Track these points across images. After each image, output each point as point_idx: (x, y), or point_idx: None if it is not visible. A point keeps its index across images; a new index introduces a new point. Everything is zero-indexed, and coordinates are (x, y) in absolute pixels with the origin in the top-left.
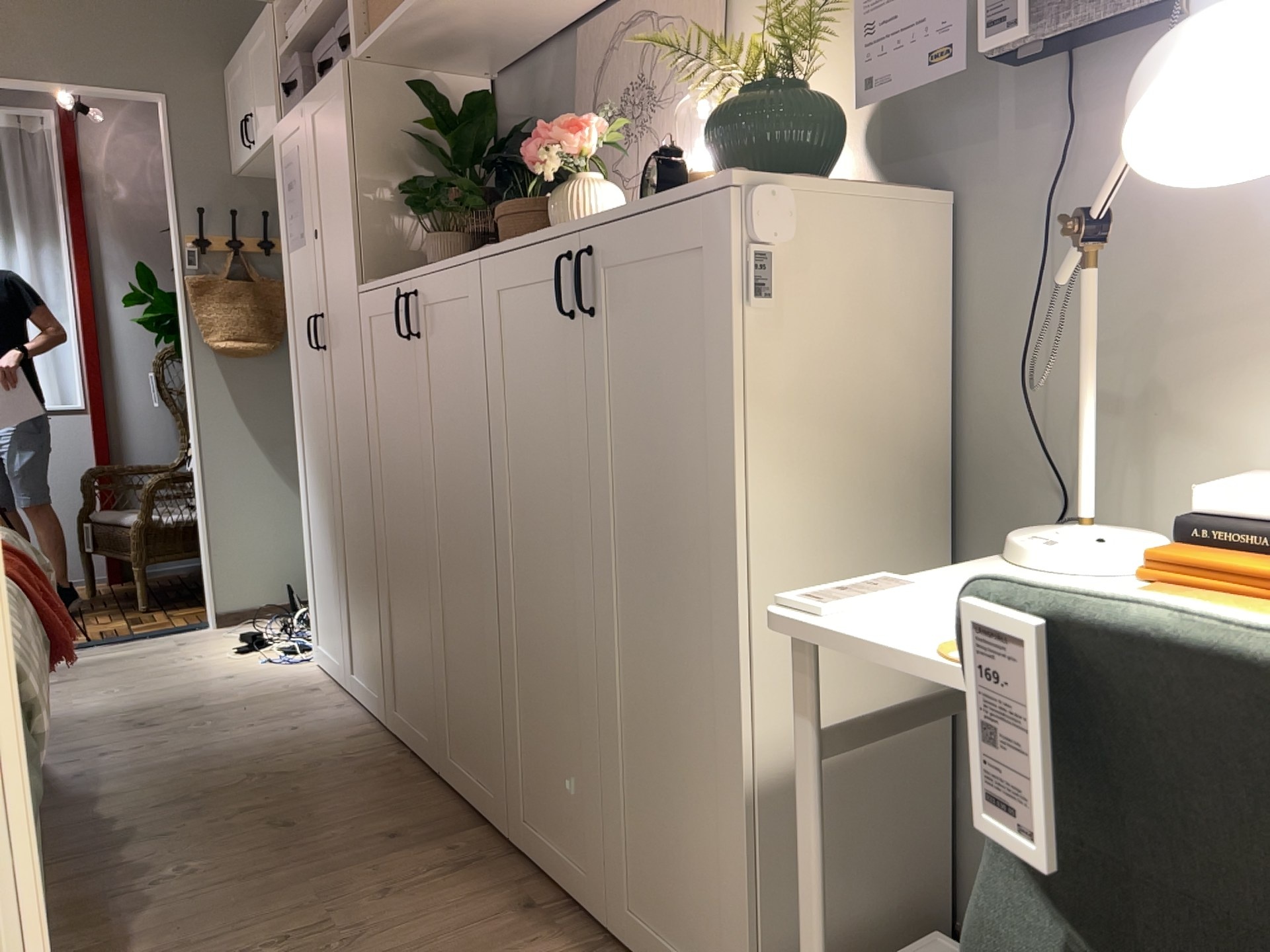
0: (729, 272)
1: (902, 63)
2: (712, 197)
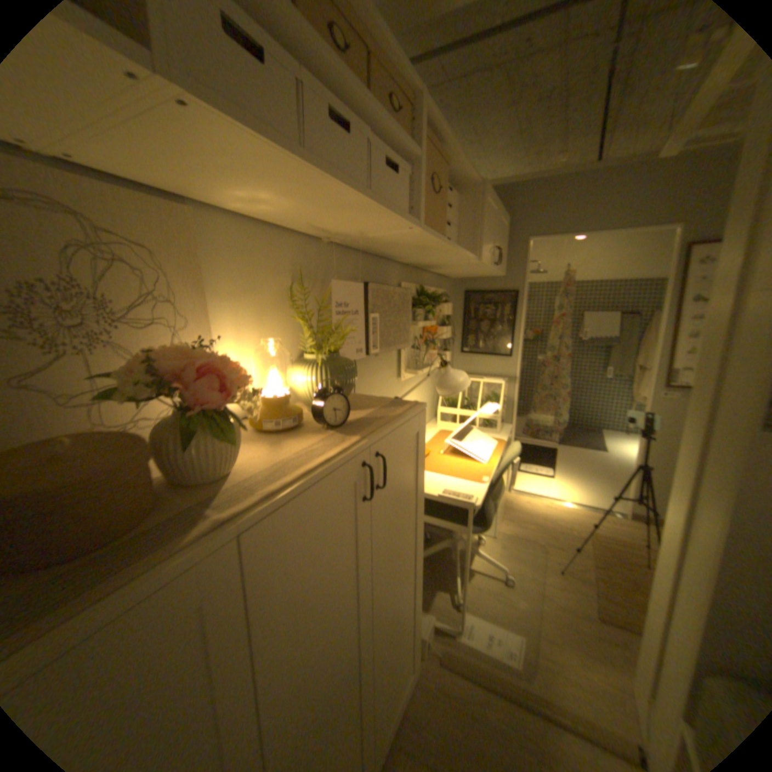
0: (423, 434)
1: (347, 347)
2: (420, 410)
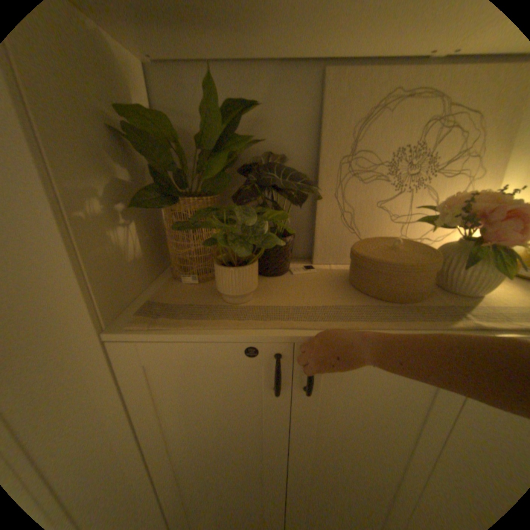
0: None
1: None
2: None
